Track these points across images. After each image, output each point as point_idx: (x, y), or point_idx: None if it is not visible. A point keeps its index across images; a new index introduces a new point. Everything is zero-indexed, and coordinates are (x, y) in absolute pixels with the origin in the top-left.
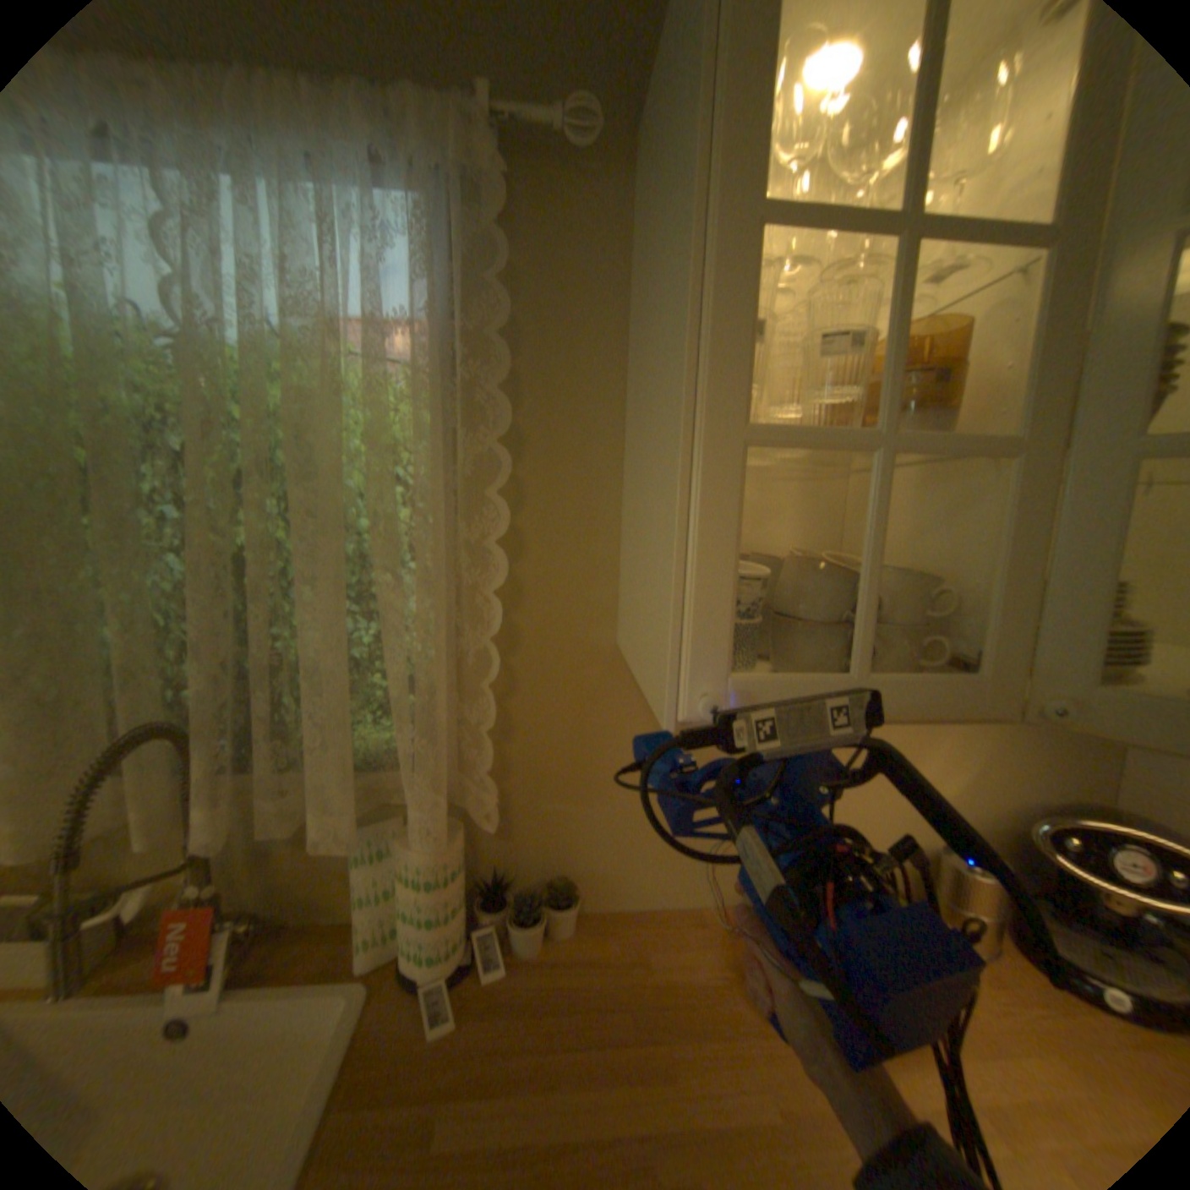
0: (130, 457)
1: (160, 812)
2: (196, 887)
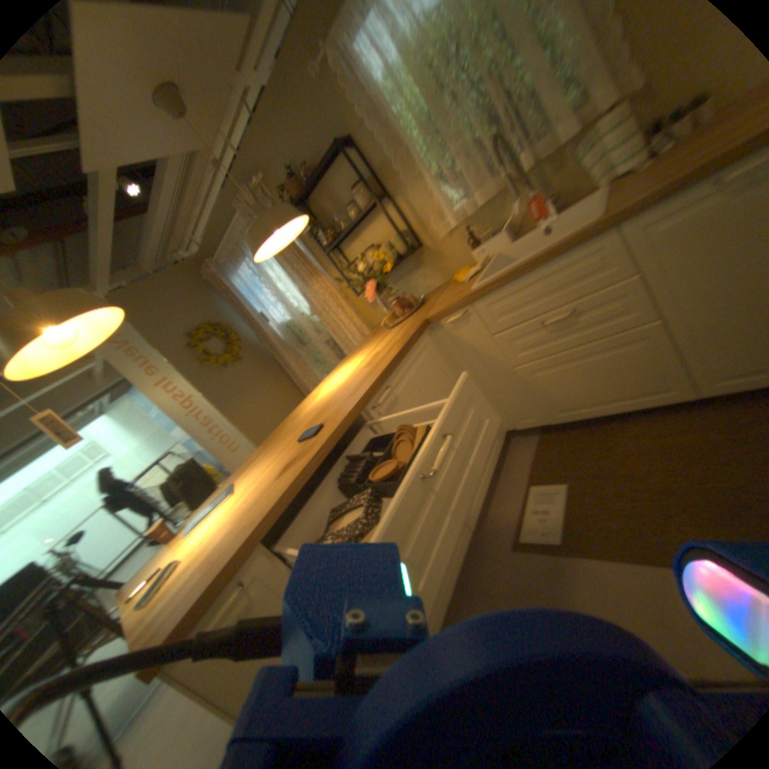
0: (447, 61)
1: (506, 188)
2: (530, 196)
